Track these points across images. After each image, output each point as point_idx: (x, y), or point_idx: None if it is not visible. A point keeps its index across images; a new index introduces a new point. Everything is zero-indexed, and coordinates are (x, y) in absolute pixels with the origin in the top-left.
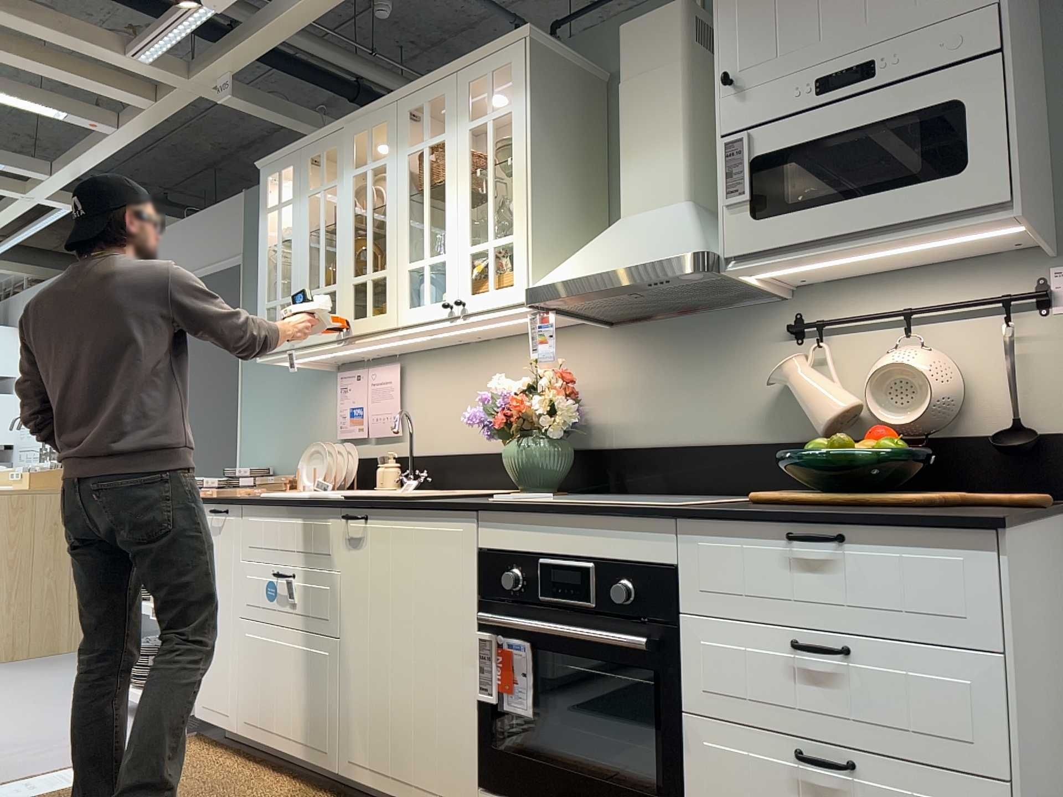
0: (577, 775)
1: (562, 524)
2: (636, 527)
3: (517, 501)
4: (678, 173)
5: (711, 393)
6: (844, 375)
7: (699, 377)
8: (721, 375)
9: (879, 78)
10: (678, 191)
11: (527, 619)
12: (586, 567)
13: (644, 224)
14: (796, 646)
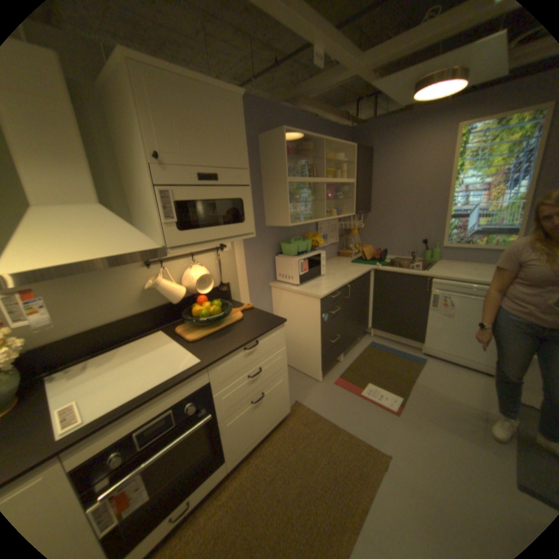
0: (176, 490)
1: (143, 408)
2: (188, 381)
3: (86, 421)
4: (87, 184)
5: (104, 298)
6: (170, 277)
7: (94, 292)
8: (108, 288)
9: (220, 181)
10: (90, 195)
11: (130, 467)
12: (164, 414)
13: (80, 218)
14: (251, 377)
